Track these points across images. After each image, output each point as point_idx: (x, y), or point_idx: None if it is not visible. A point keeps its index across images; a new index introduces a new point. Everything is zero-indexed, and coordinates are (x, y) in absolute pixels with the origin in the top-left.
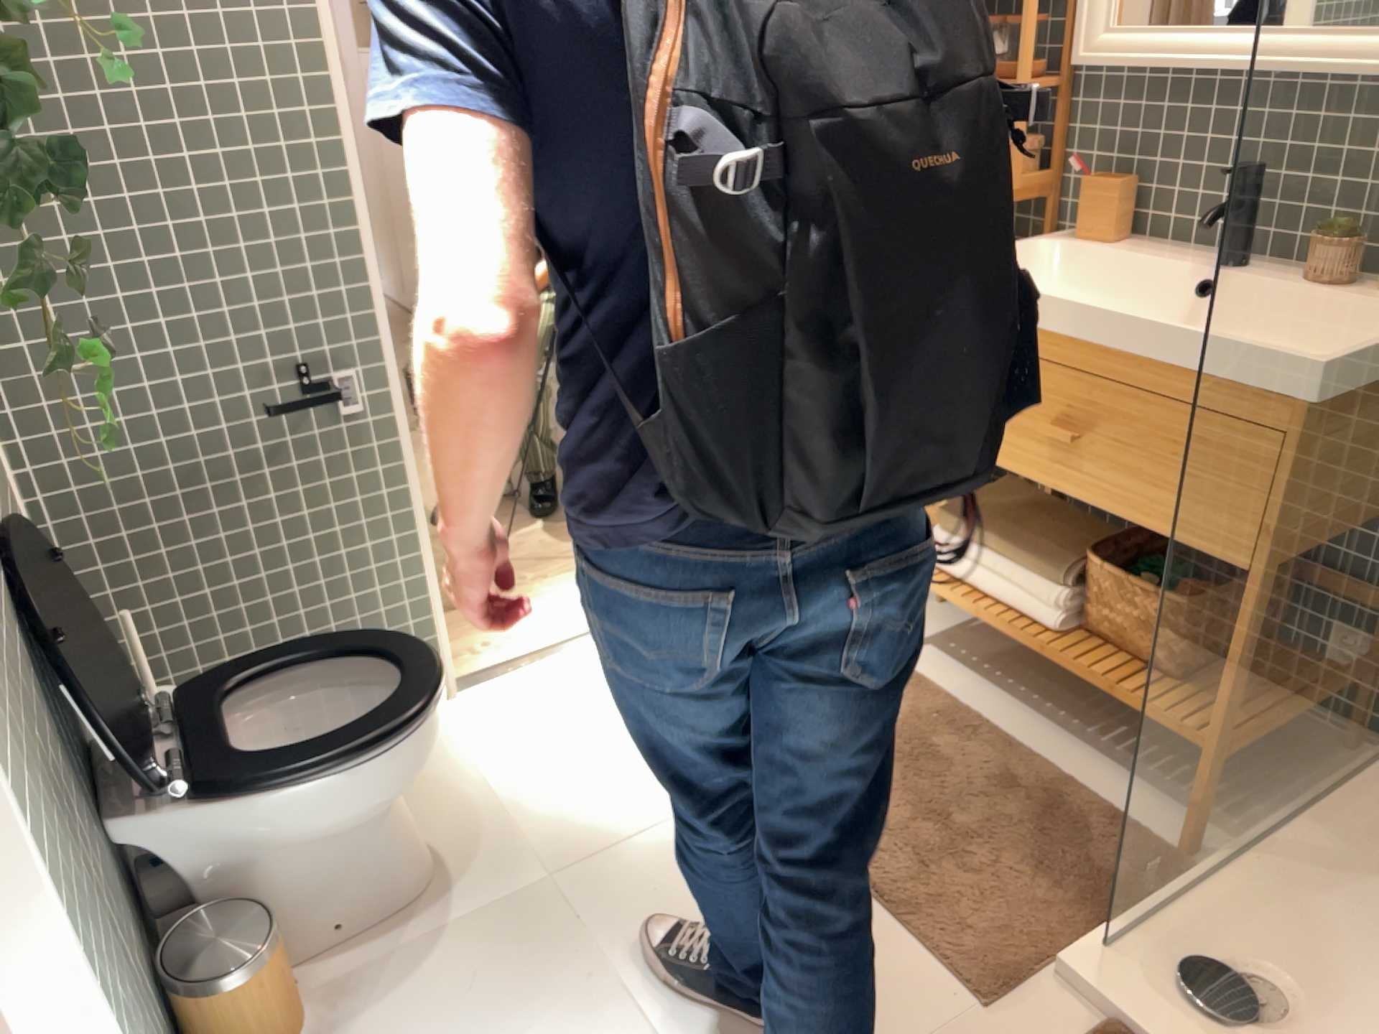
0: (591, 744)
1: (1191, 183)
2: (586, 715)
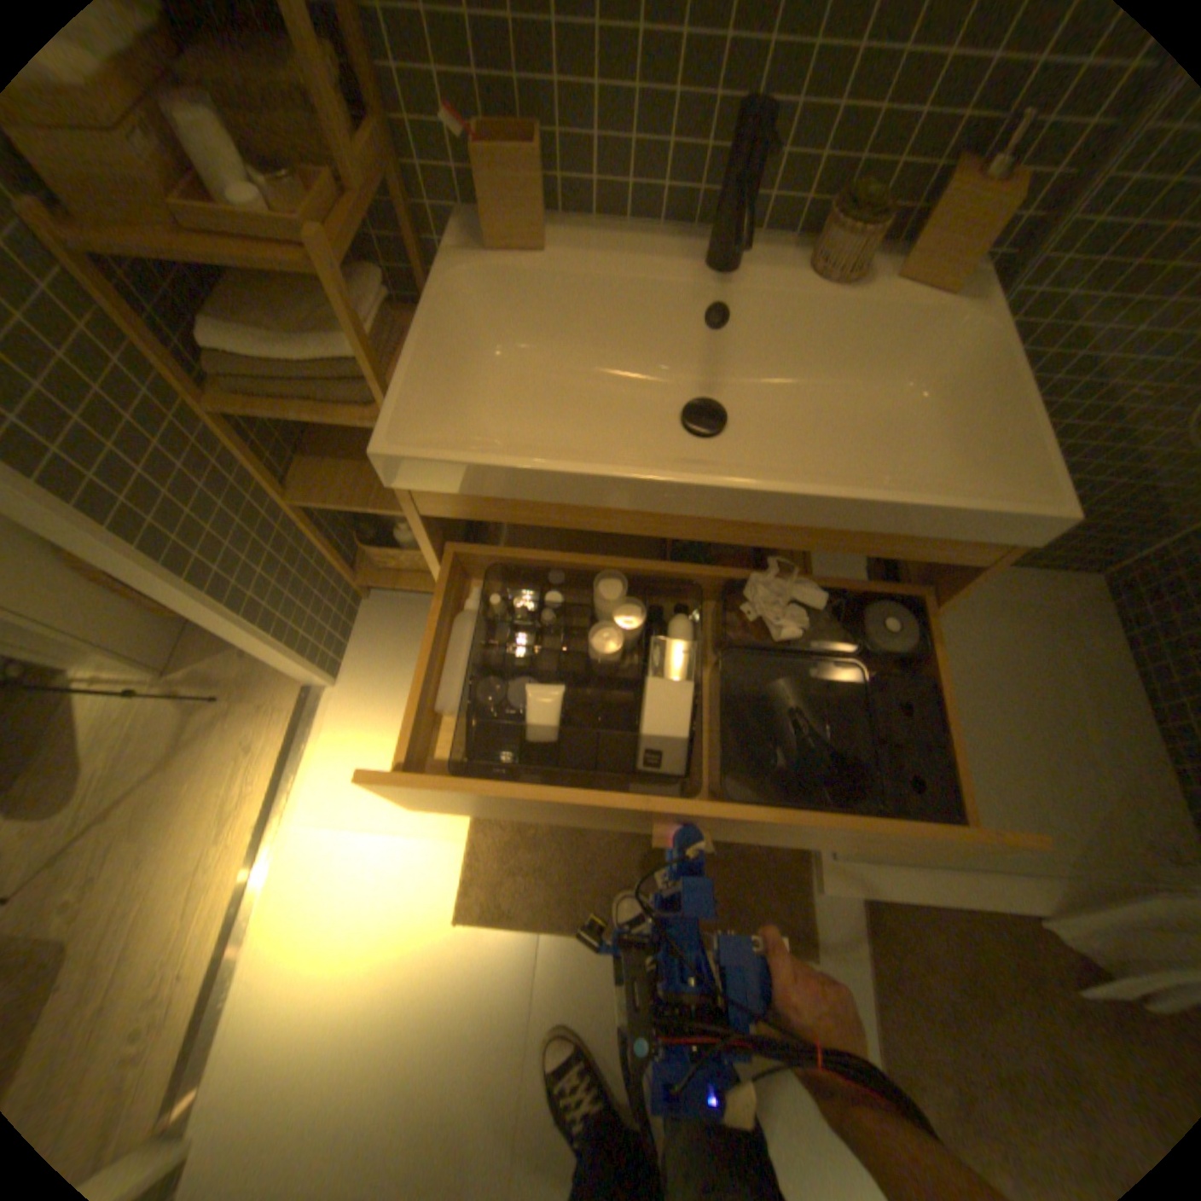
0: (378, 1046)
1: (622, 111)
2: (337, 1018)
